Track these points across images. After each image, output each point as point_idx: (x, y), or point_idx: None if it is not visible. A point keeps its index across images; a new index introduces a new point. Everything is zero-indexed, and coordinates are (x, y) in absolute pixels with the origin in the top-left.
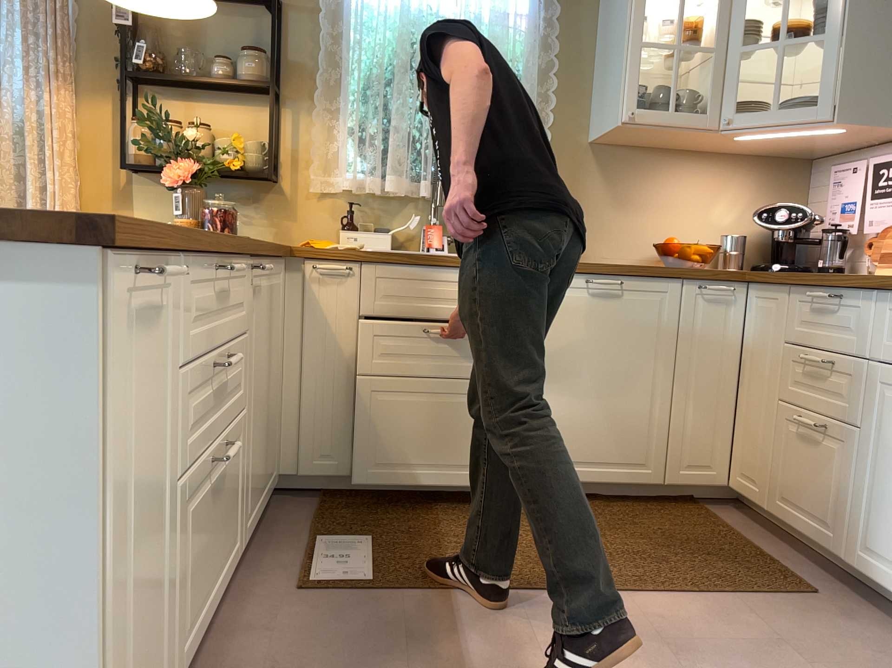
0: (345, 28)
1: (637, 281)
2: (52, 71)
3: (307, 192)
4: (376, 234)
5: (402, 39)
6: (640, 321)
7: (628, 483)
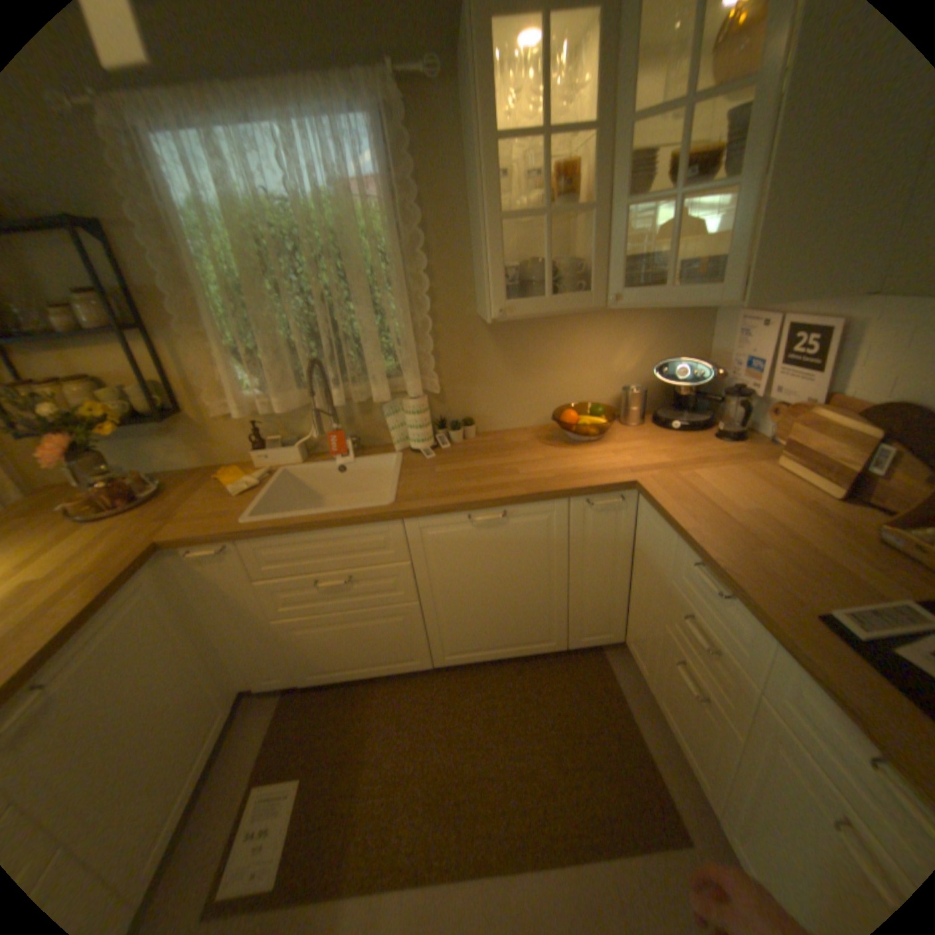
0: (176, 237)
1: (519, 507)
2: None
3: (212, 416)
4: (283, 450)
5: (235, 245)
6: (528, 541)
7: (534, 654)
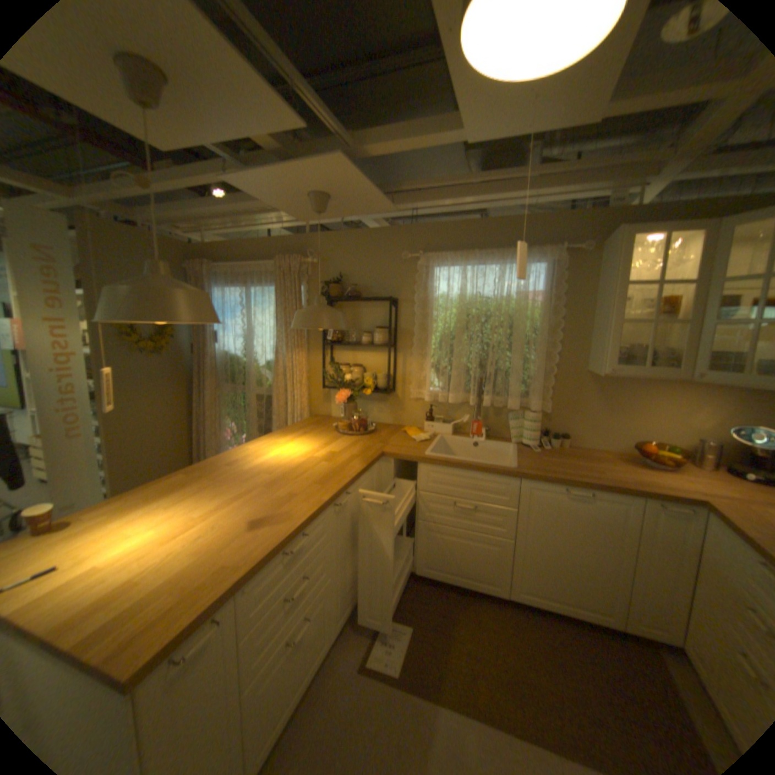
0: (429, 309)
1: (606, 495)
2: (294, 344)
3: (409, 397)
4: (443, 425)
5: (459, 316)
6: (607, 522)
7: (594, 624)
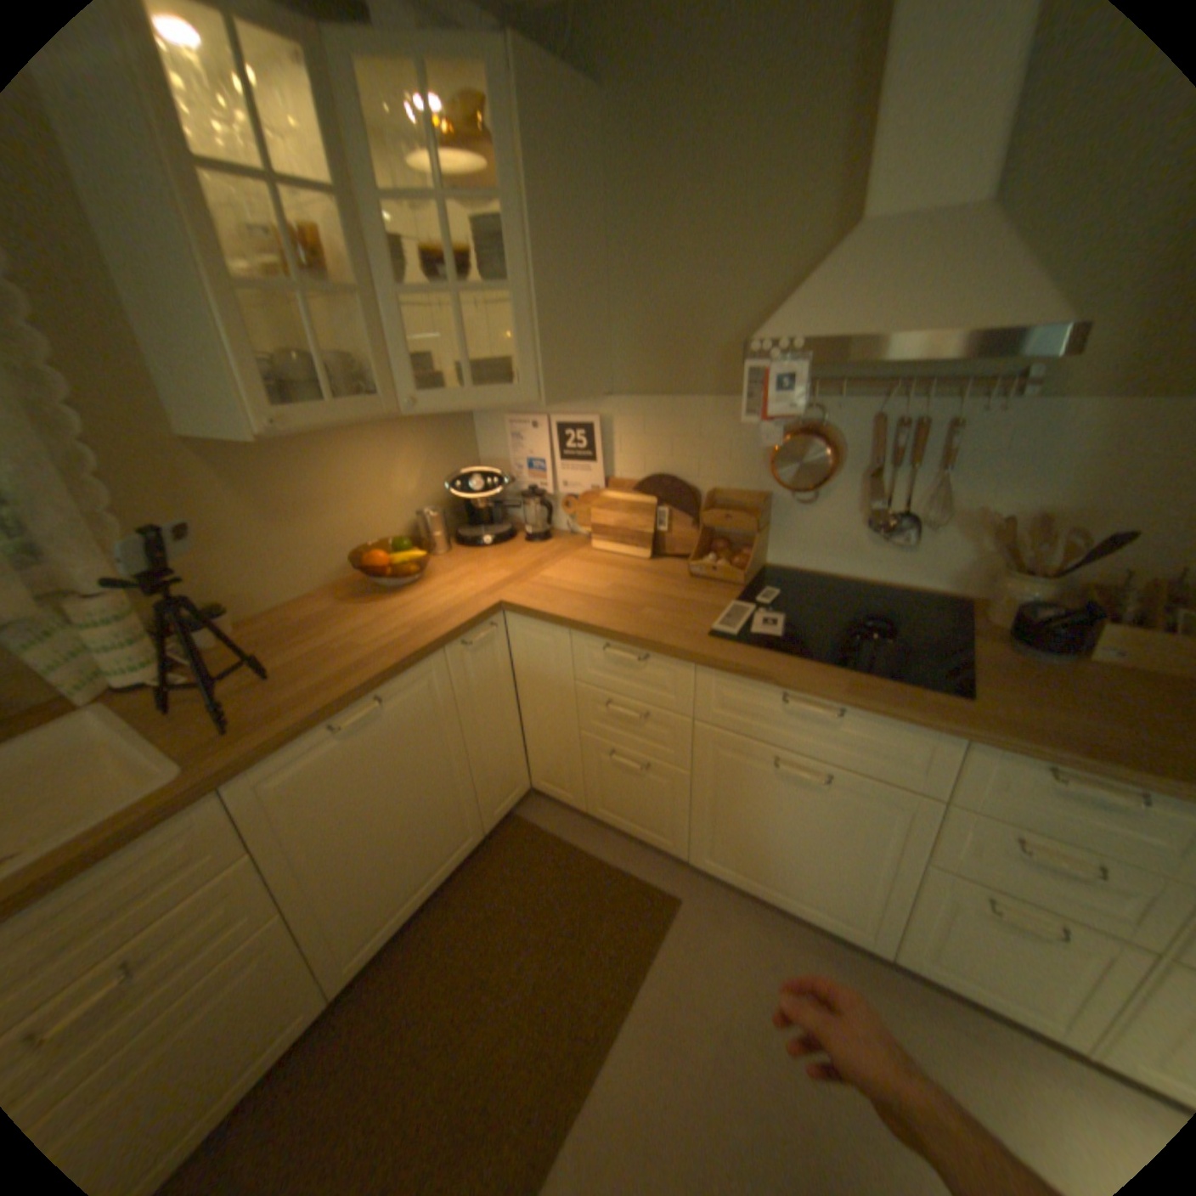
0: None
1: (394, 684)
2: None
3: None
4: None
5: None
6: (413, 724)
7: (455, 870)
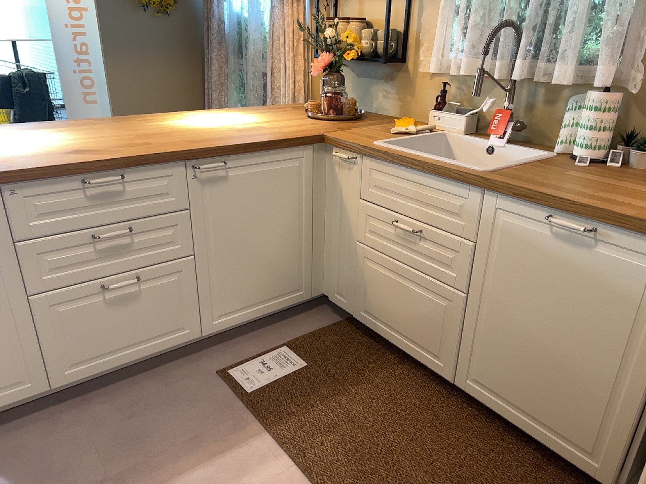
0: None
1: (617, 234)
2: None
3: (421, 72)
4: (453, 116)
5: None
6: (612, 288)
7: (566, 459)
